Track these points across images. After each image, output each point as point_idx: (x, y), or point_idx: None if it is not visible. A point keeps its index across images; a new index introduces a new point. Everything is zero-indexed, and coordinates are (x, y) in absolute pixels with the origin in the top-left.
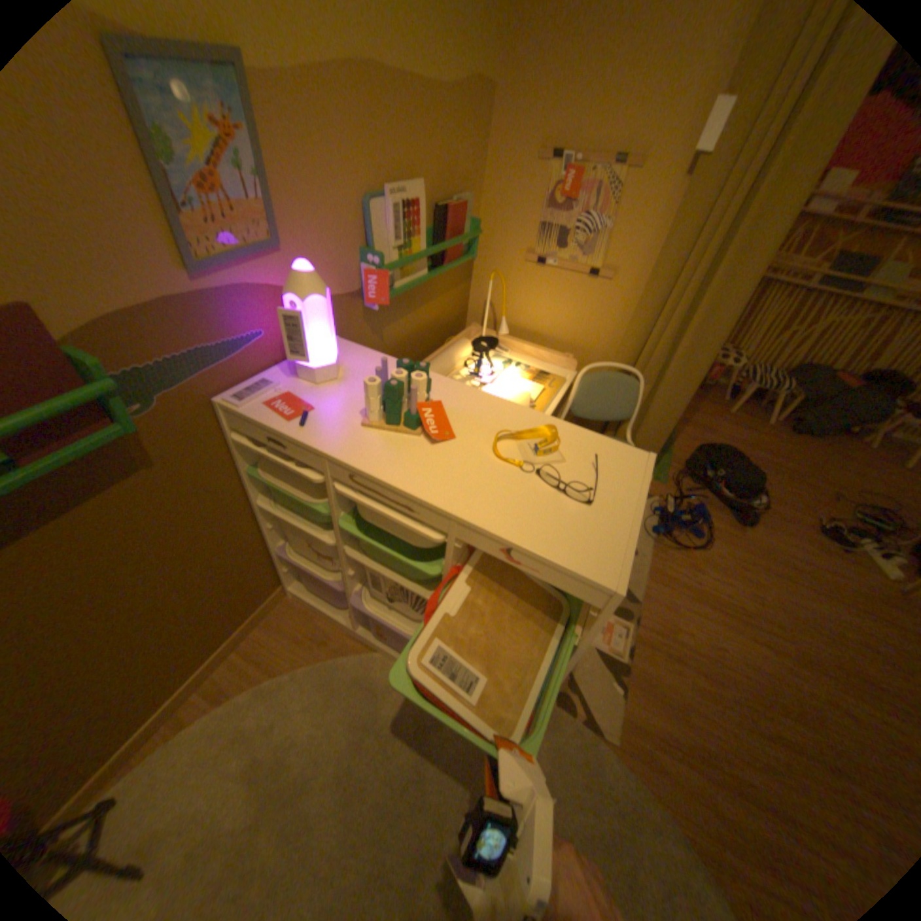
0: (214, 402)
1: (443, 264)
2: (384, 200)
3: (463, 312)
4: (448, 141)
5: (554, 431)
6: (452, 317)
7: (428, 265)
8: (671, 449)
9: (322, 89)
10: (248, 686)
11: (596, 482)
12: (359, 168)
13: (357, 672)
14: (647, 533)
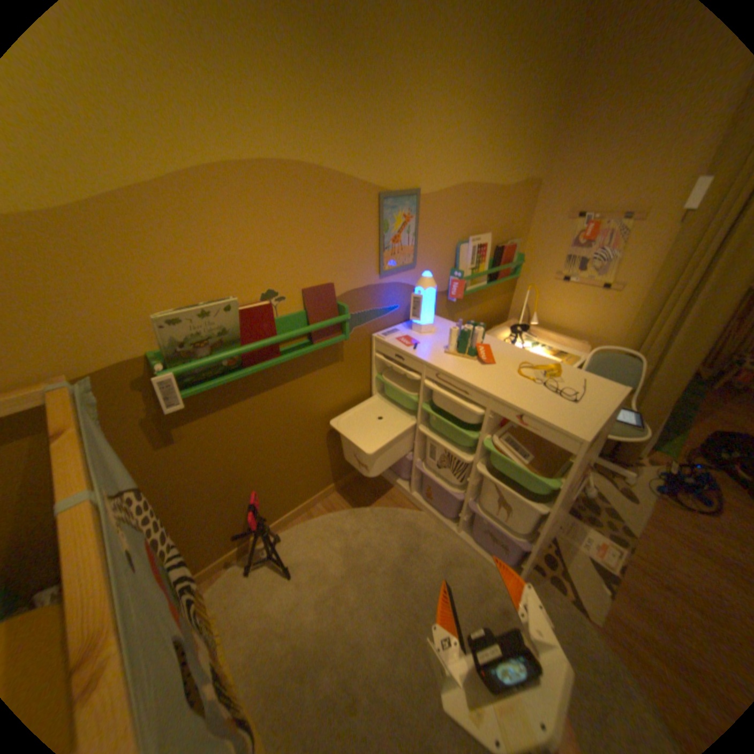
0: (372, 336)
1: (496, 279)
2: (467, 244)
3: (506, 311)
4: (507, 213)
5: (559, 368)
6: (498, 313)
7: (487, 279)
8: (686, 433)
9: (447, 198)
10: (346, 508)
11: (582, 393)
12: (457, 230)
13: (409, 518)
14: (651, 490)
